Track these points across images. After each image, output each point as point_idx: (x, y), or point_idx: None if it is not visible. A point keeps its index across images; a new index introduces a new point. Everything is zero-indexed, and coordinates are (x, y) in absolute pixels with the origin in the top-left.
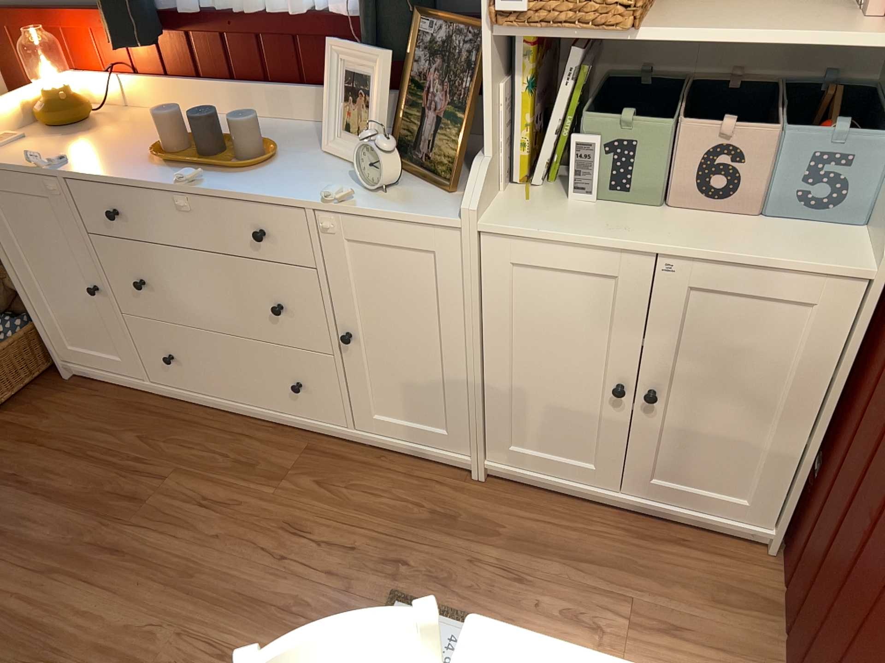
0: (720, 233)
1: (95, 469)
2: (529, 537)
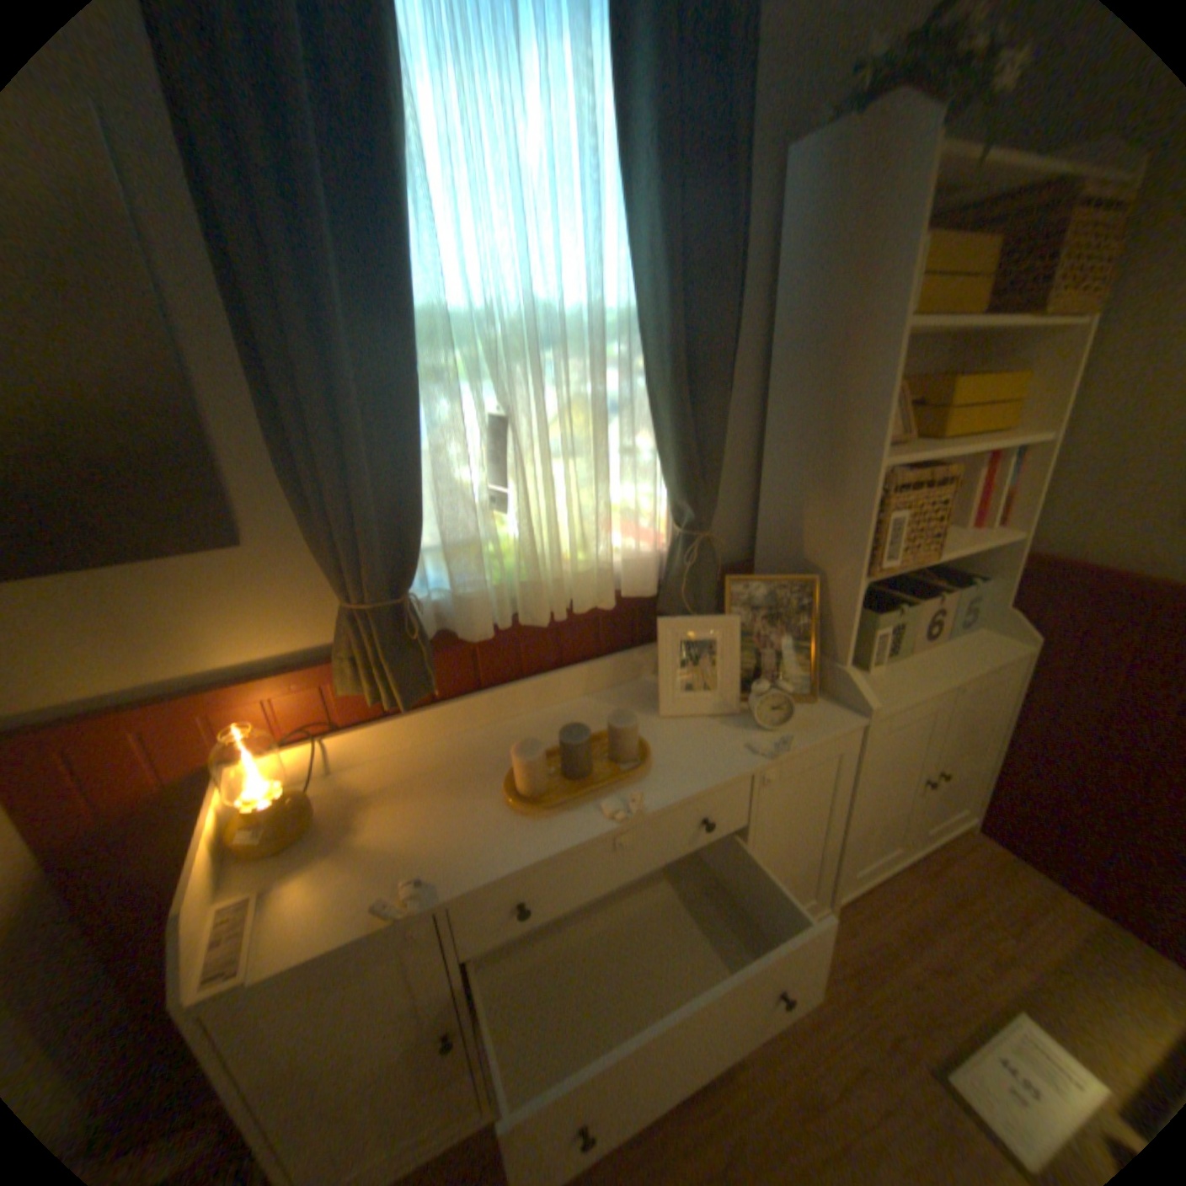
0: (958, 657)
1: None
2: (913, 939)
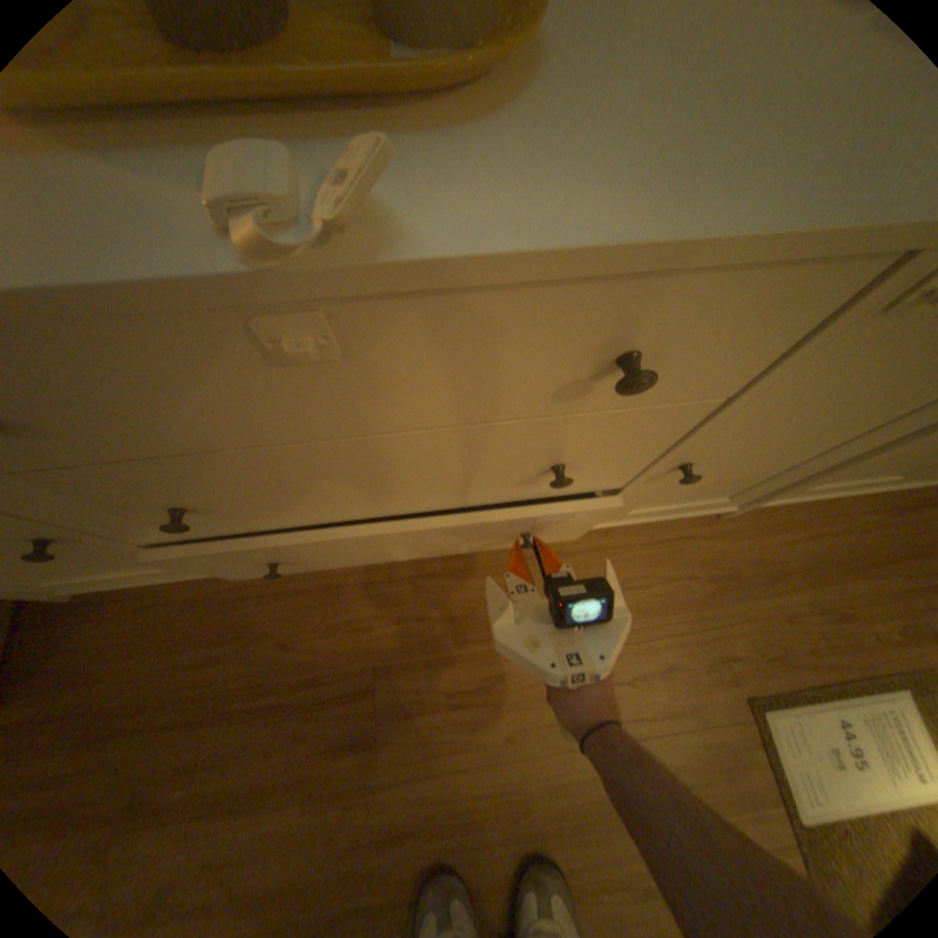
0: None
1: (248, 740)
2: (820, 568)
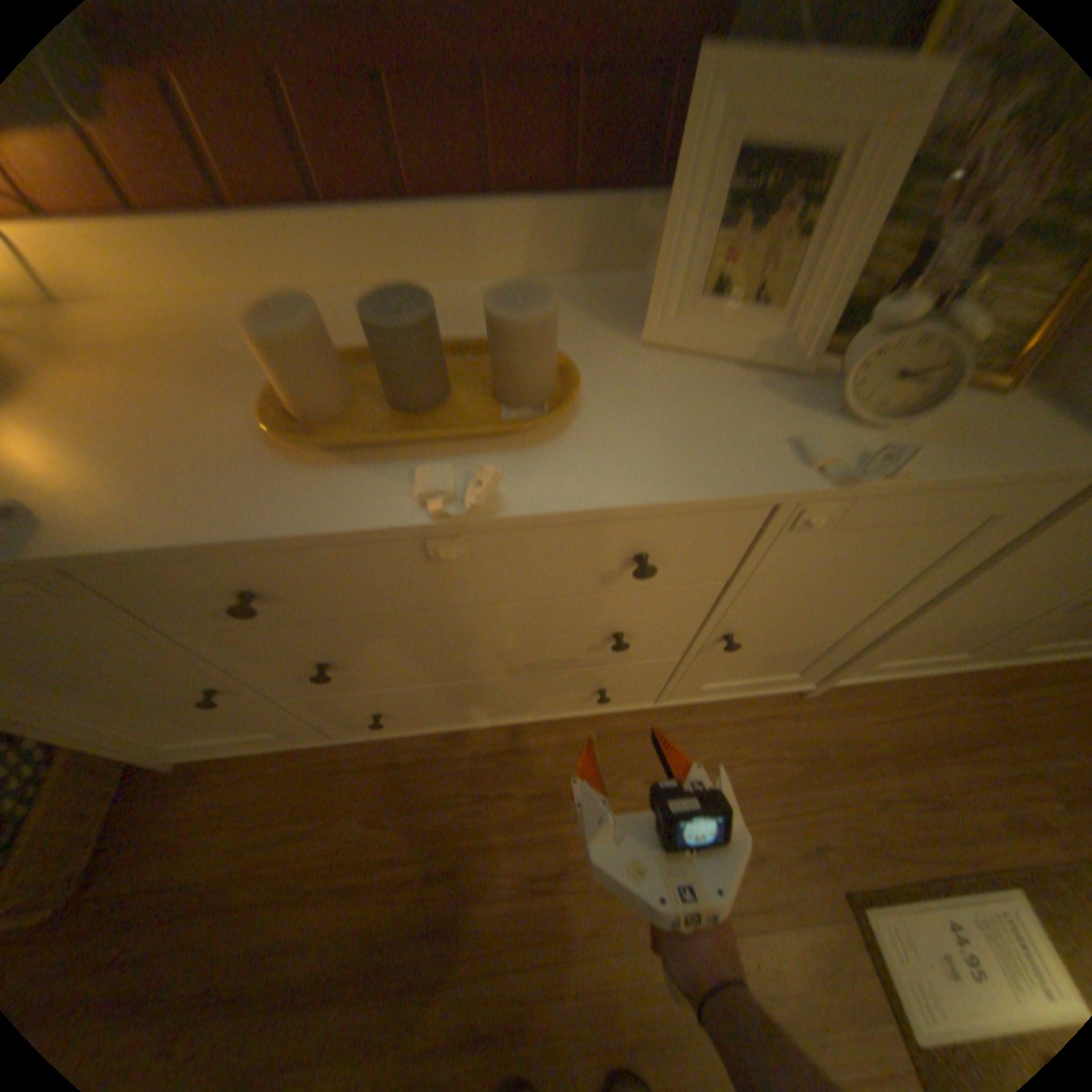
0: None
1: (328, 924)
2: (911, 752)
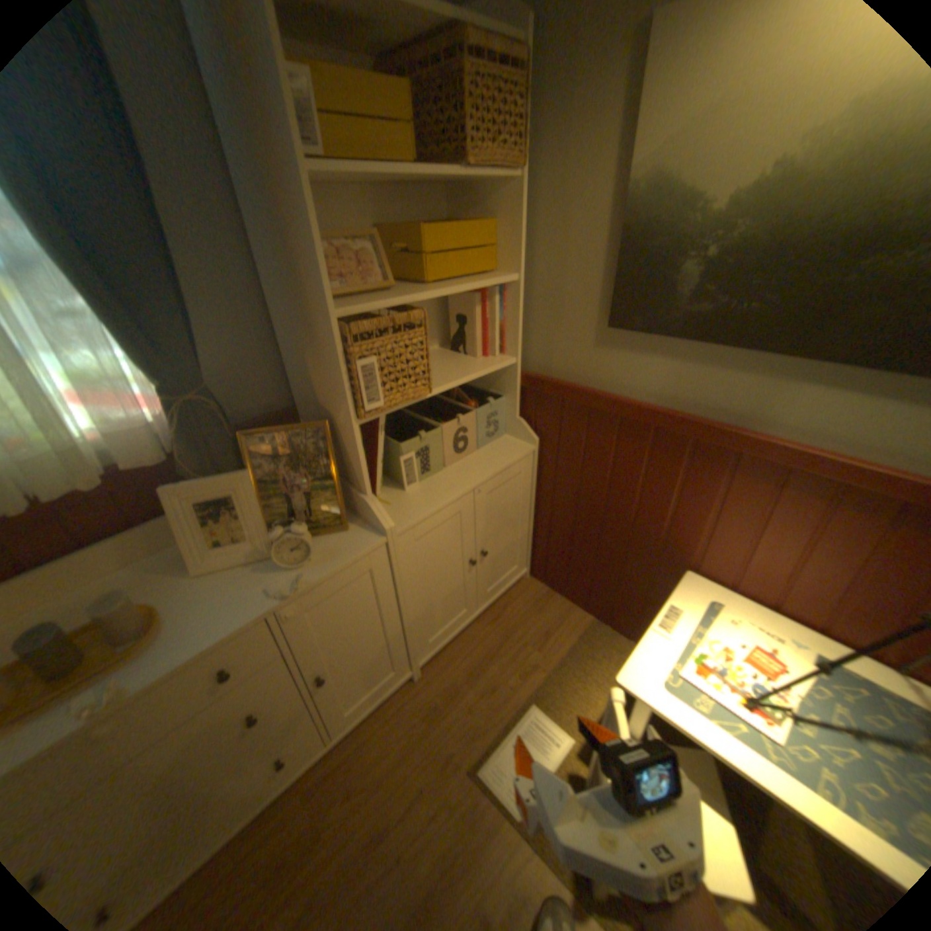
0: (478, 463)
1: None
2: (471, 673)
